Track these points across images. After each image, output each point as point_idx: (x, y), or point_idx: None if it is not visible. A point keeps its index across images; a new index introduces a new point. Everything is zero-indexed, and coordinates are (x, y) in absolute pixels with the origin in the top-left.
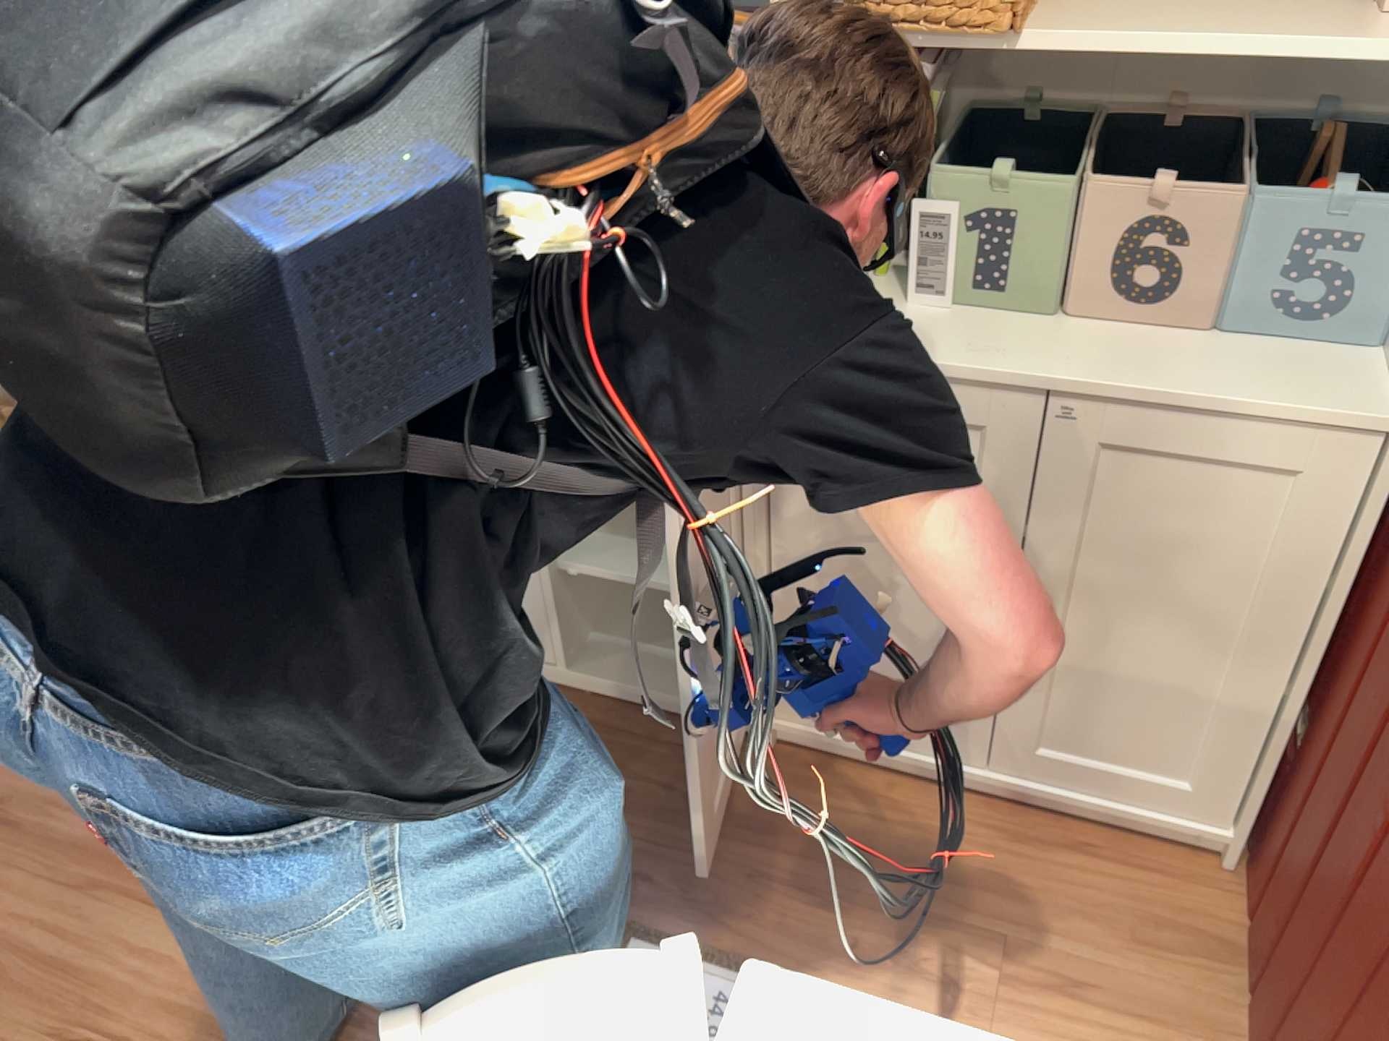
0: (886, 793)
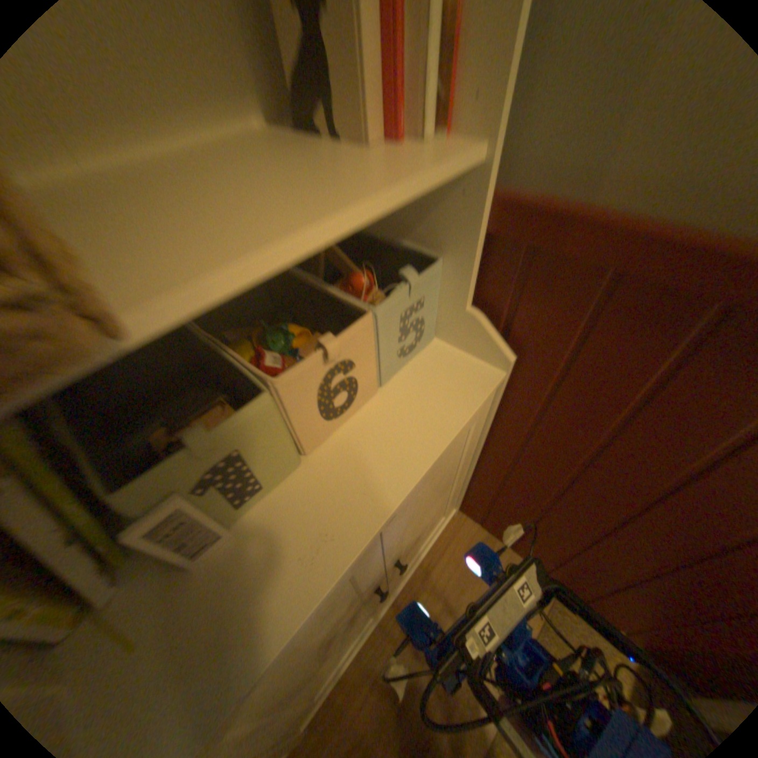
0: (370, 660)
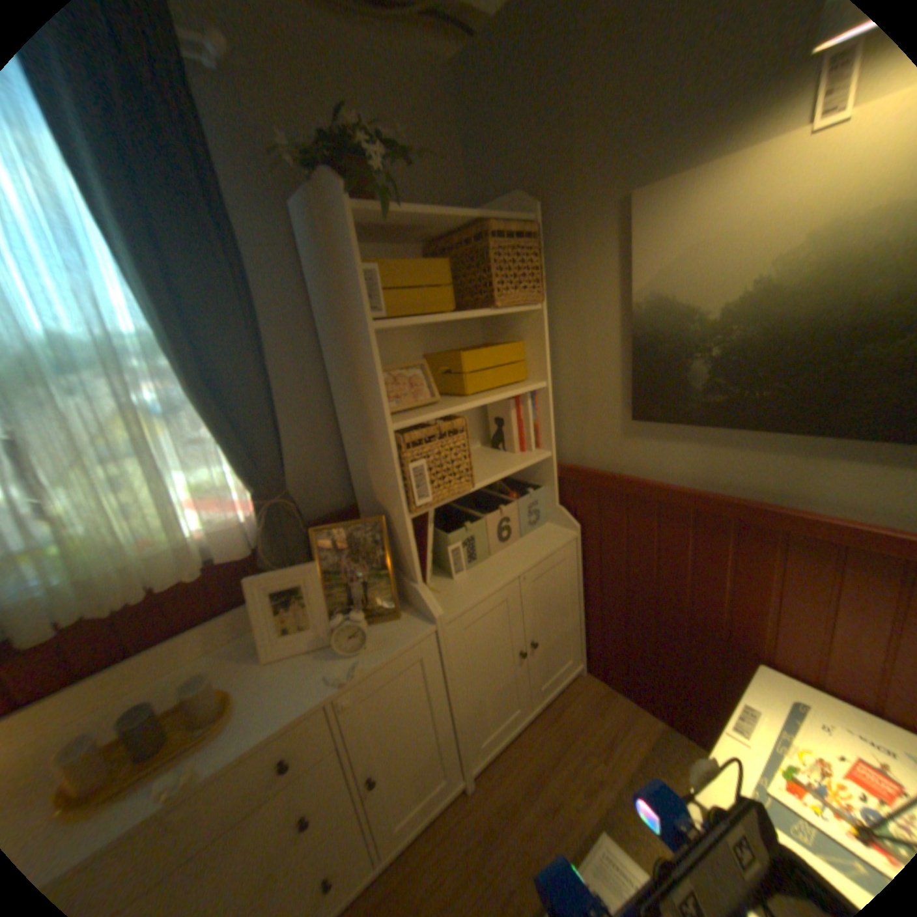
0: (518, 757)
